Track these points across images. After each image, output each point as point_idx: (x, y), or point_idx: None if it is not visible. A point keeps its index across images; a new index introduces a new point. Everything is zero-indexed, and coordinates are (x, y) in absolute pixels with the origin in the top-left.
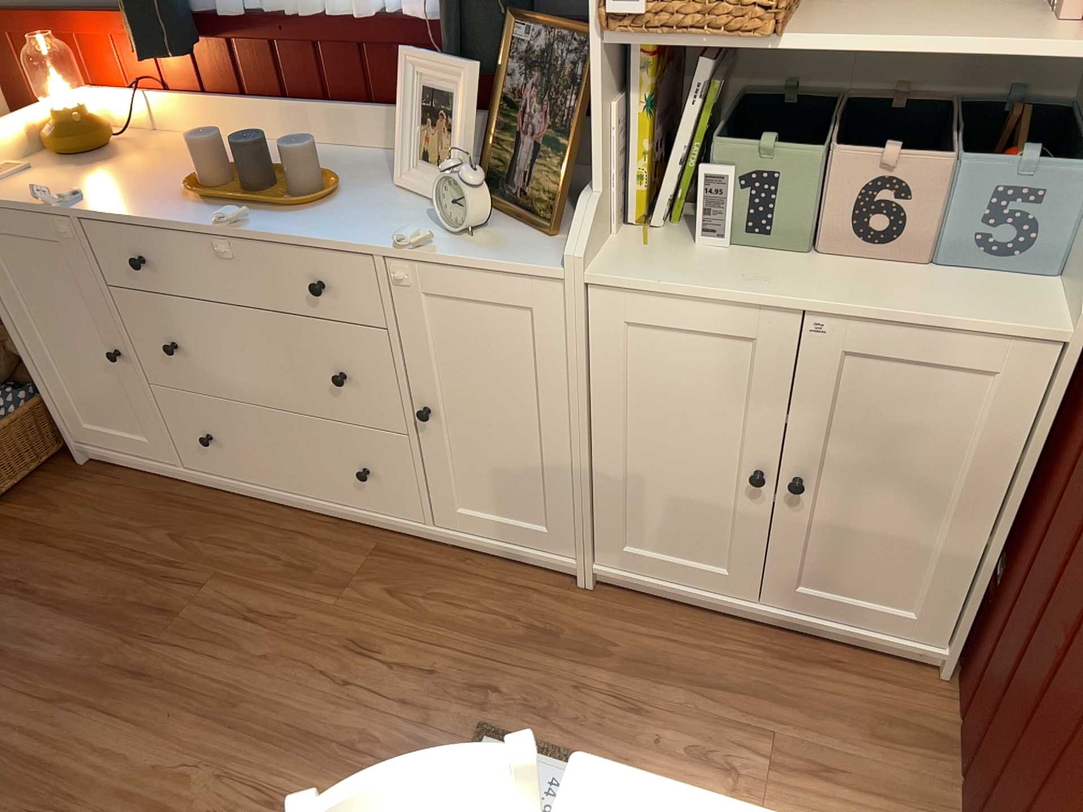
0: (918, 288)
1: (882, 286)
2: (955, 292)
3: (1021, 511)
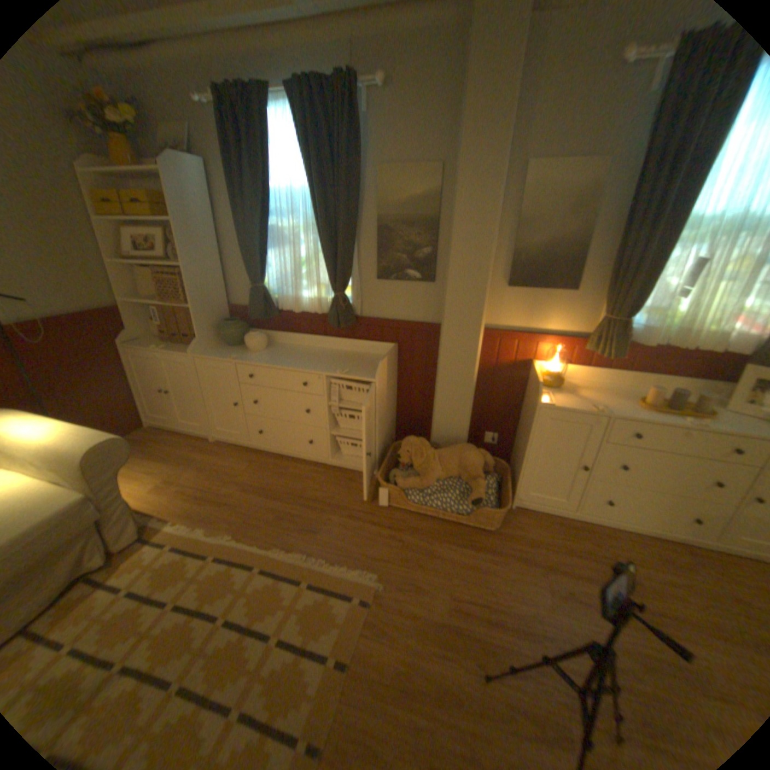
0: None
1: None
2: None
3: None
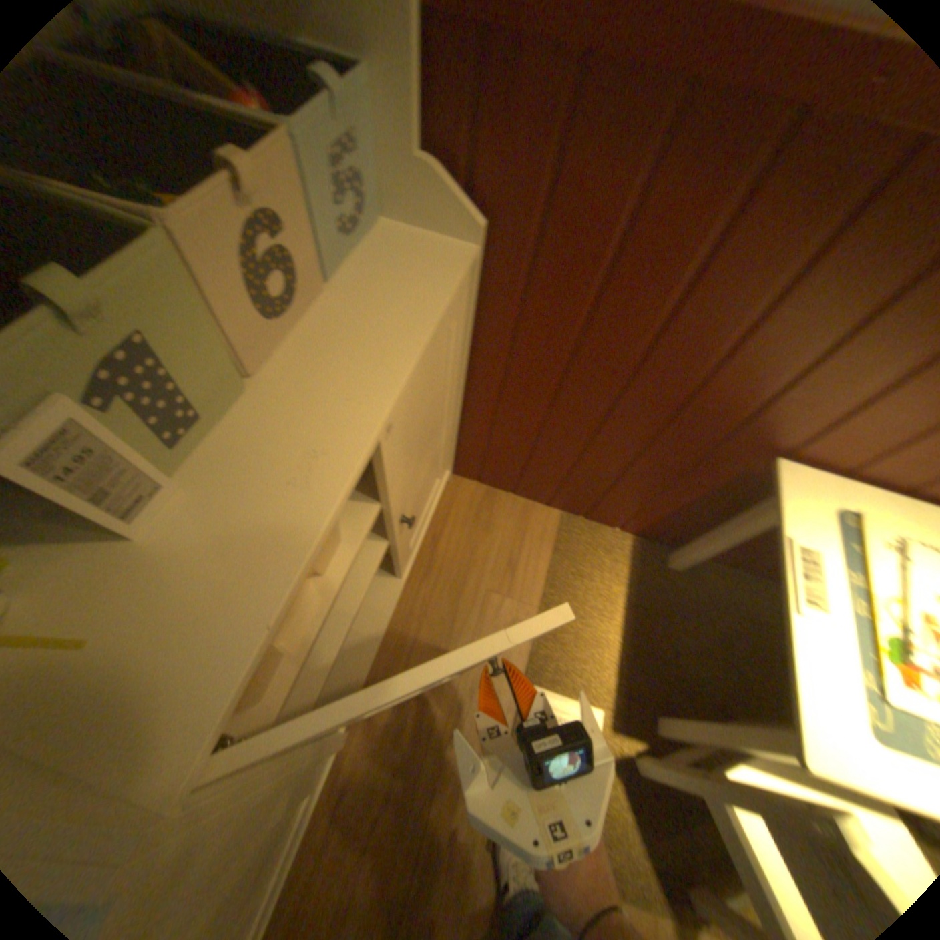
0: (373, 306)
1: (357, 332)
2: (387, 282)
3: (470, 379)
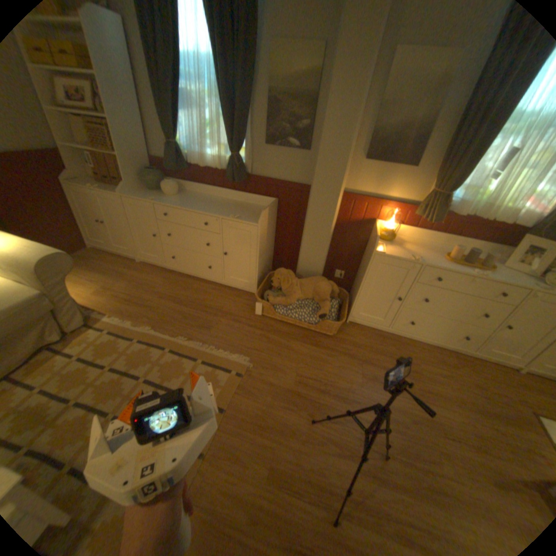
0: None
1: None
2: None
3: None
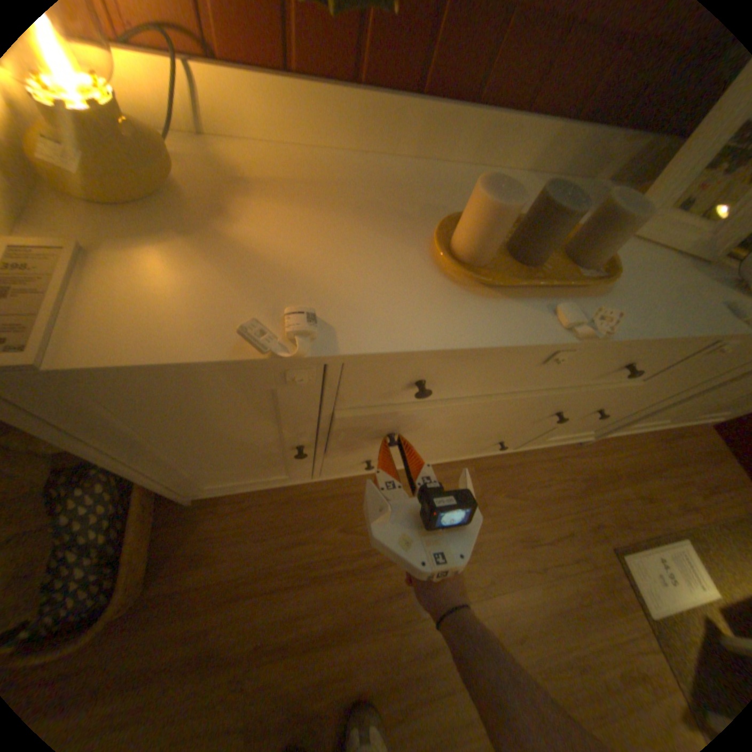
0: None
1: None
2: None
3: None
